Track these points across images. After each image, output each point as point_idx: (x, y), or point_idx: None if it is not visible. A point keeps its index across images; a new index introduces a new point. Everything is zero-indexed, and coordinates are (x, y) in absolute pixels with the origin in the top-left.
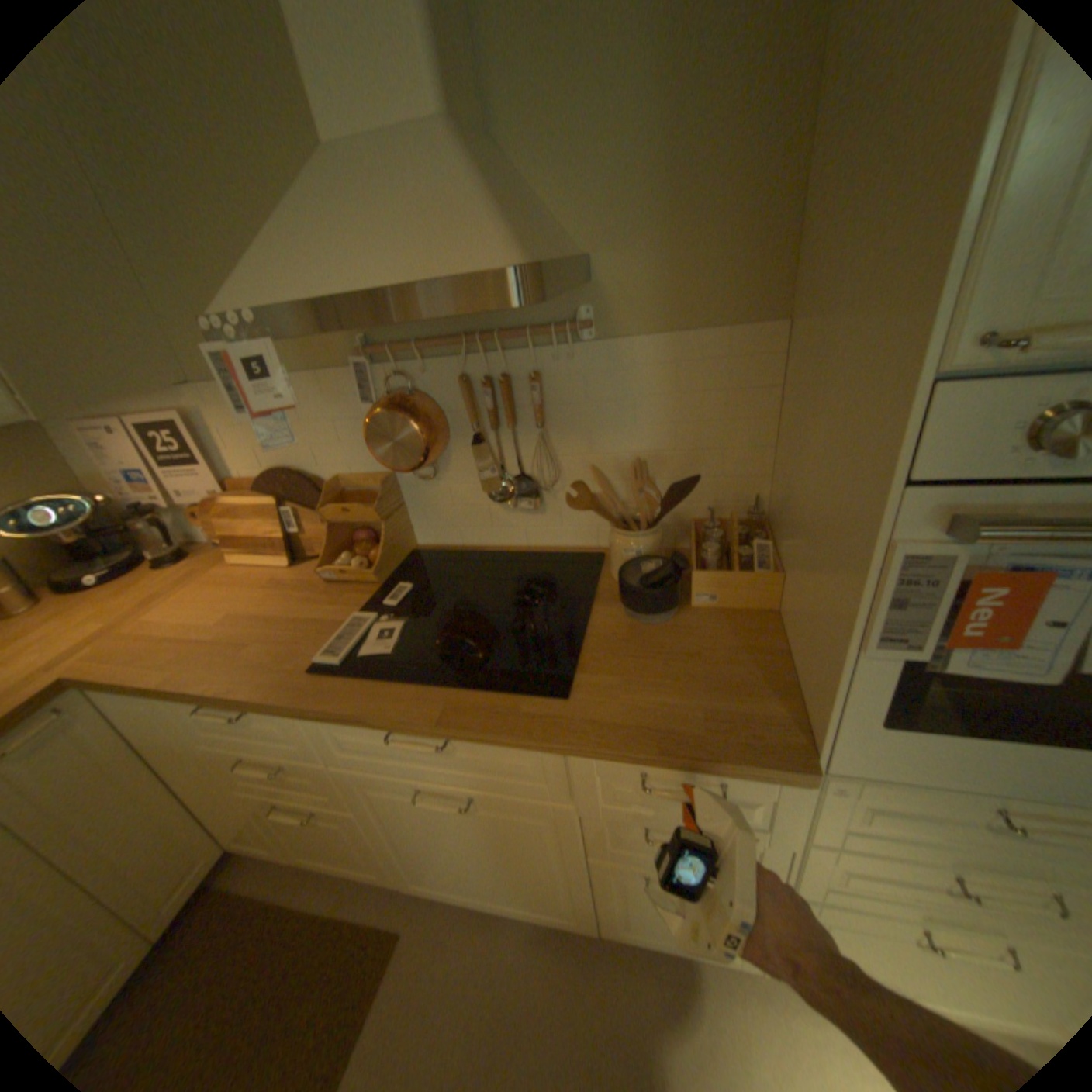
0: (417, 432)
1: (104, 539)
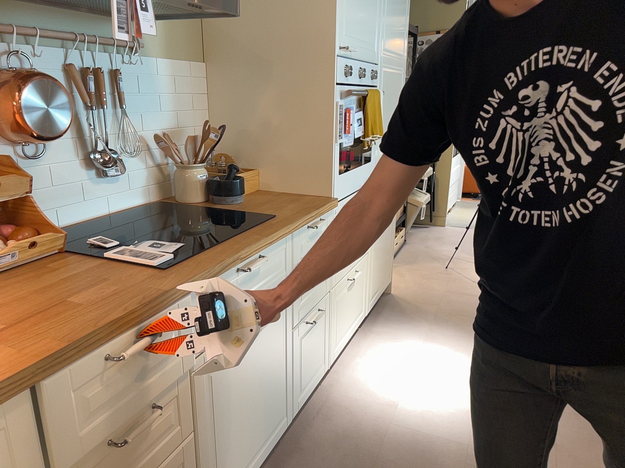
0: (68, 101)
1: None
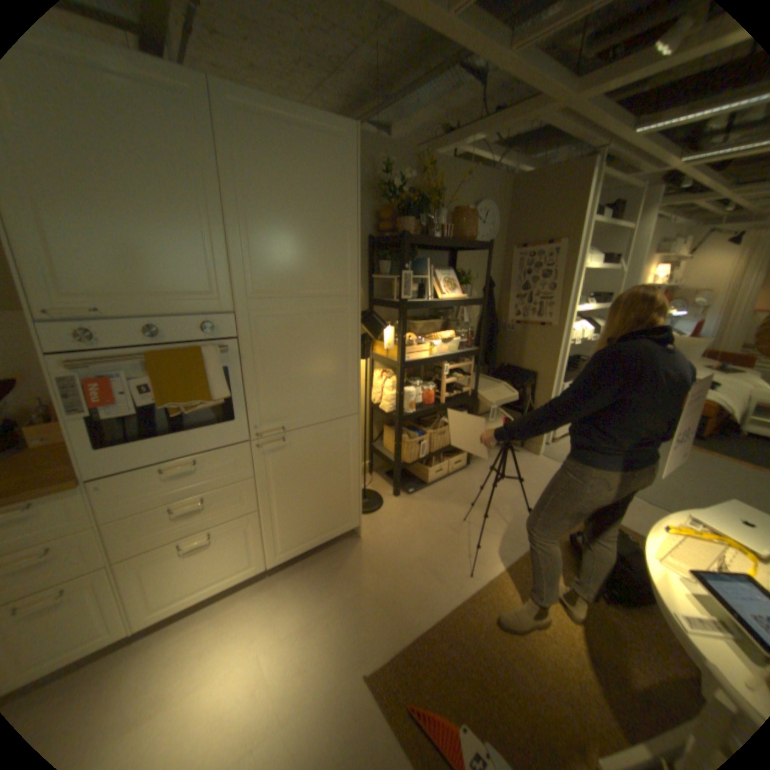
0: None
1: None
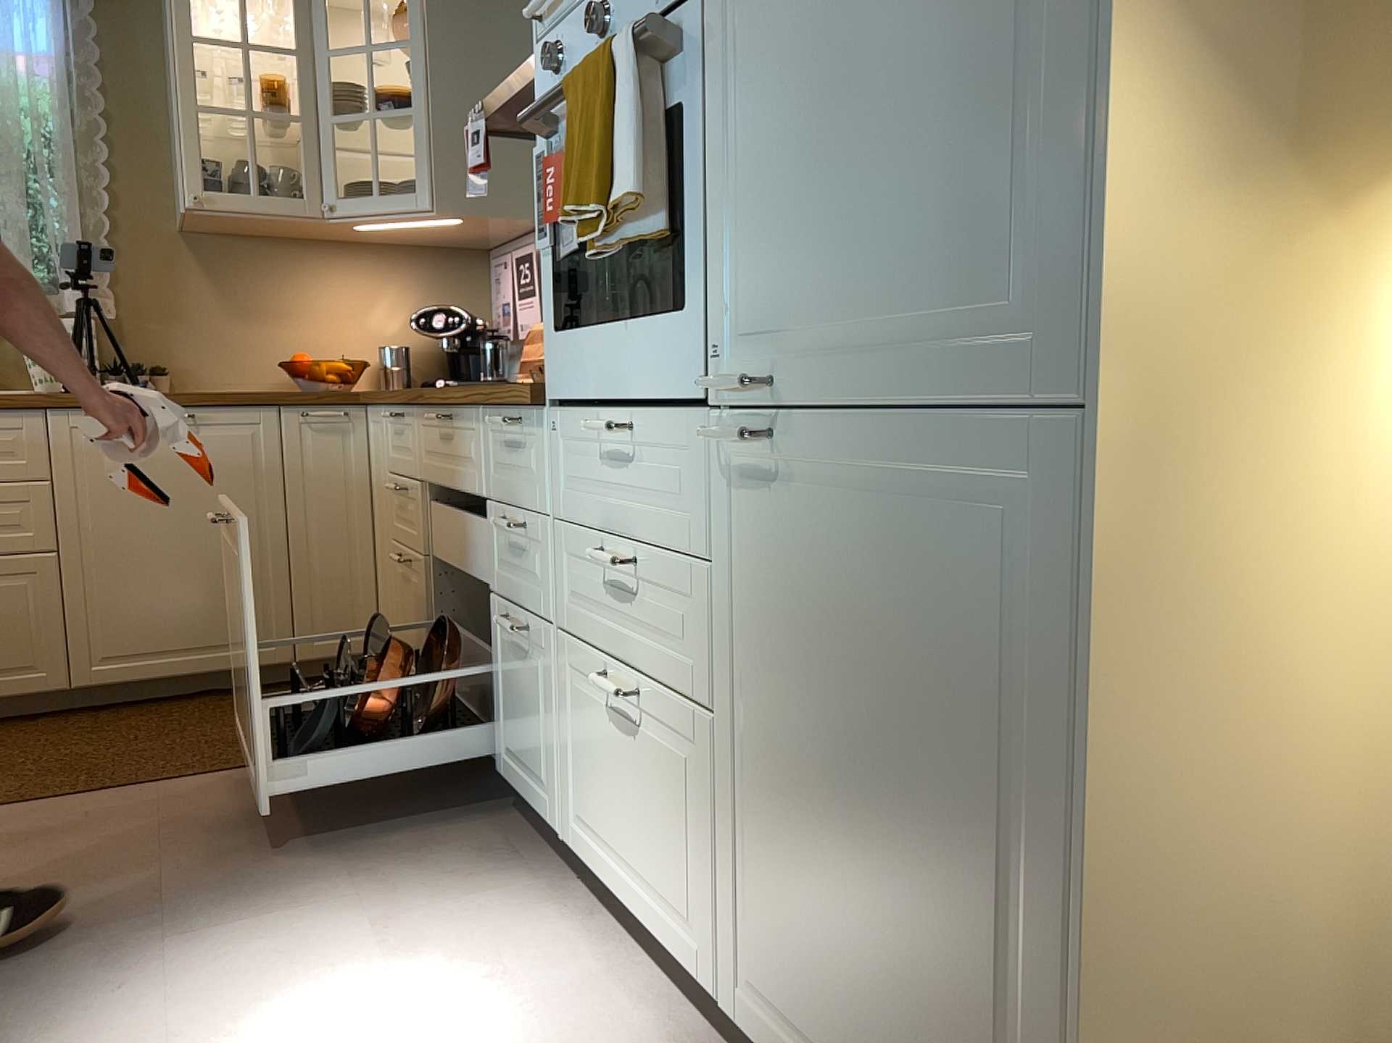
0: None
1: (473, 365)
